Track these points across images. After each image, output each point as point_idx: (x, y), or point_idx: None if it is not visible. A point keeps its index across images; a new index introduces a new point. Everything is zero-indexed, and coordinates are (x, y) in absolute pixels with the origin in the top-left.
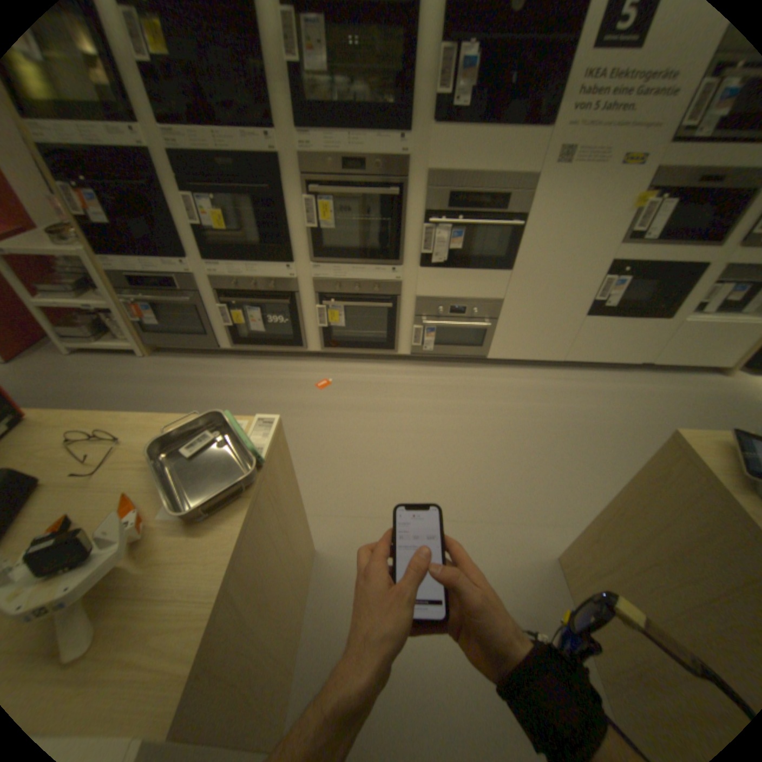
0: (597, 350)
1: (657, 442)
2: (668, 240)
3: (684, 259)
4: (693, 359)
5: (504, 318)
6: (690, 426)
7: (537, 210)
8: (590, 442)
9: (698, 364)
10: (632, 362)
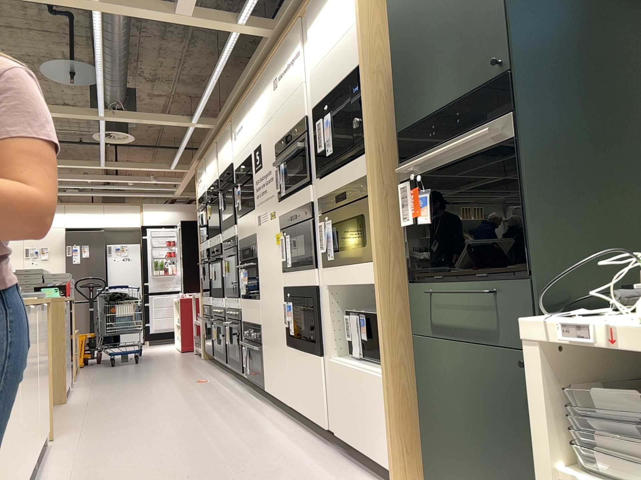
0: (300, 396)
1: (190, 462)
2: (296, 268)
3: (306, 284)
4: (357, 438)
5: (263, 344)
6: (233, 475)
7: (258, 255)
8: (177, 440)
9: (364, 451)
10: (321, 424)
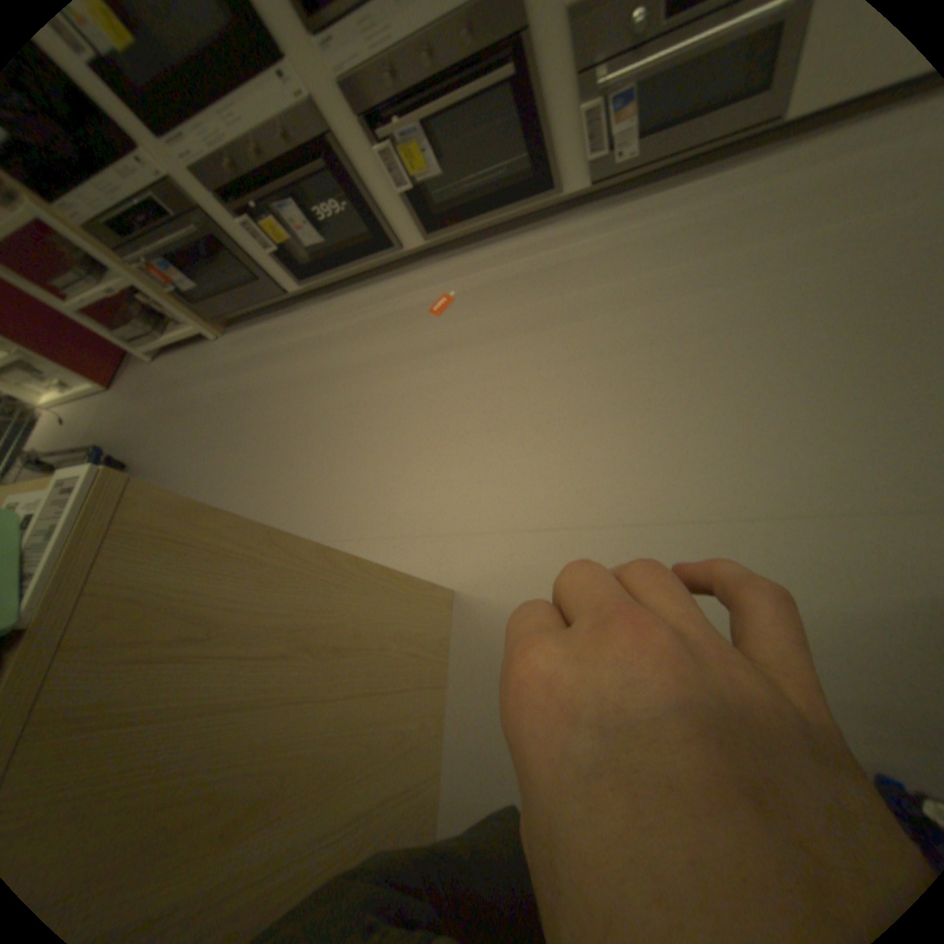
0: None
1: None
2: None
3: None
4: None
5: None
6: None
7: None
8: None
9: None
10: None
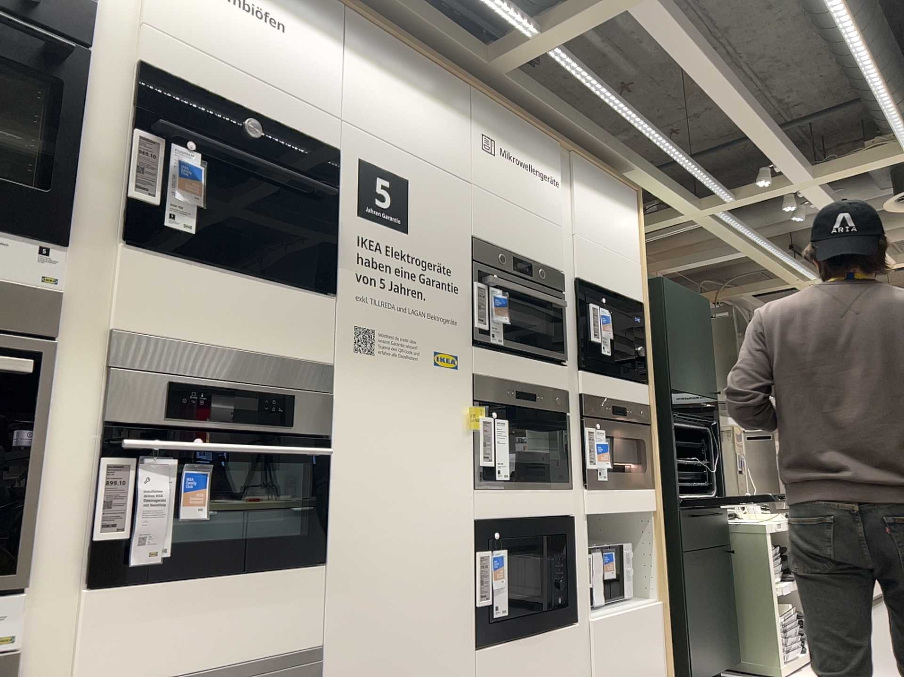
0: None
1: None
2: (521, 482)
3: (548, 511)
4: None
5: None
6: None
7: (344, 430)
8: None
9: None
10: None
